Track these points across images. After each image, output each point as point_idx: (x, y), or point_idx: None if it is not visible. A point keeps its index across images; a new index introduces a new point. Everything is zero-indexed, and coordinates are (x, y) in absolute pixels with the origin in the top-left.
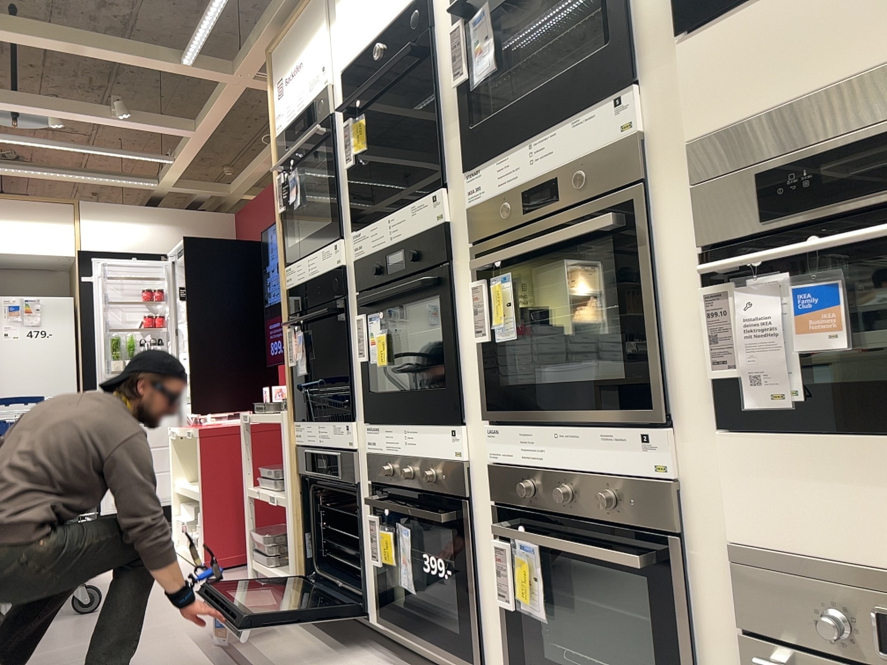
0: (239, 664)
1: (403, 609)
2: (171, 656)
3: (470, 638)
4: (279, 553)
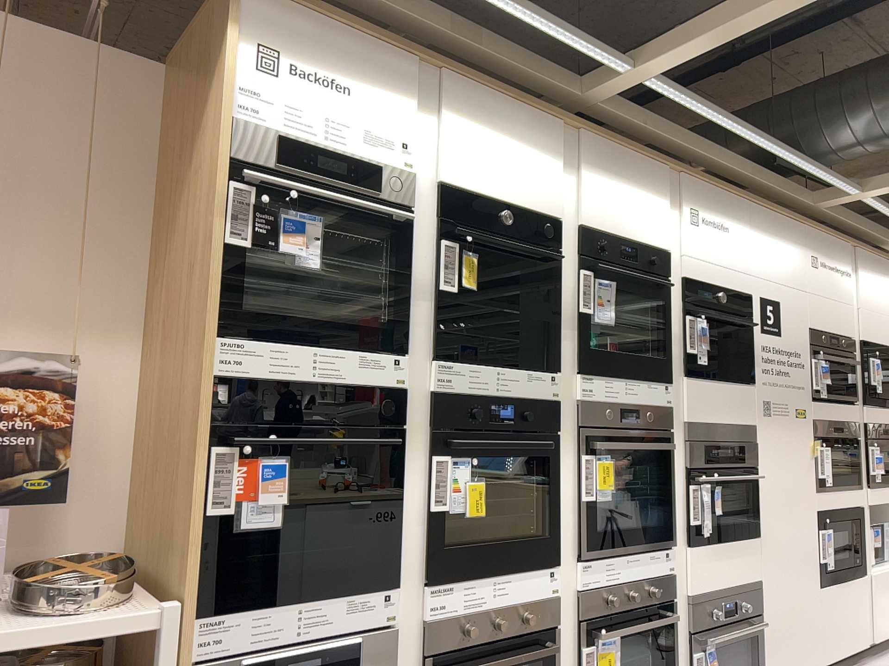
0: None
1: None
2: None
3: None
4: None
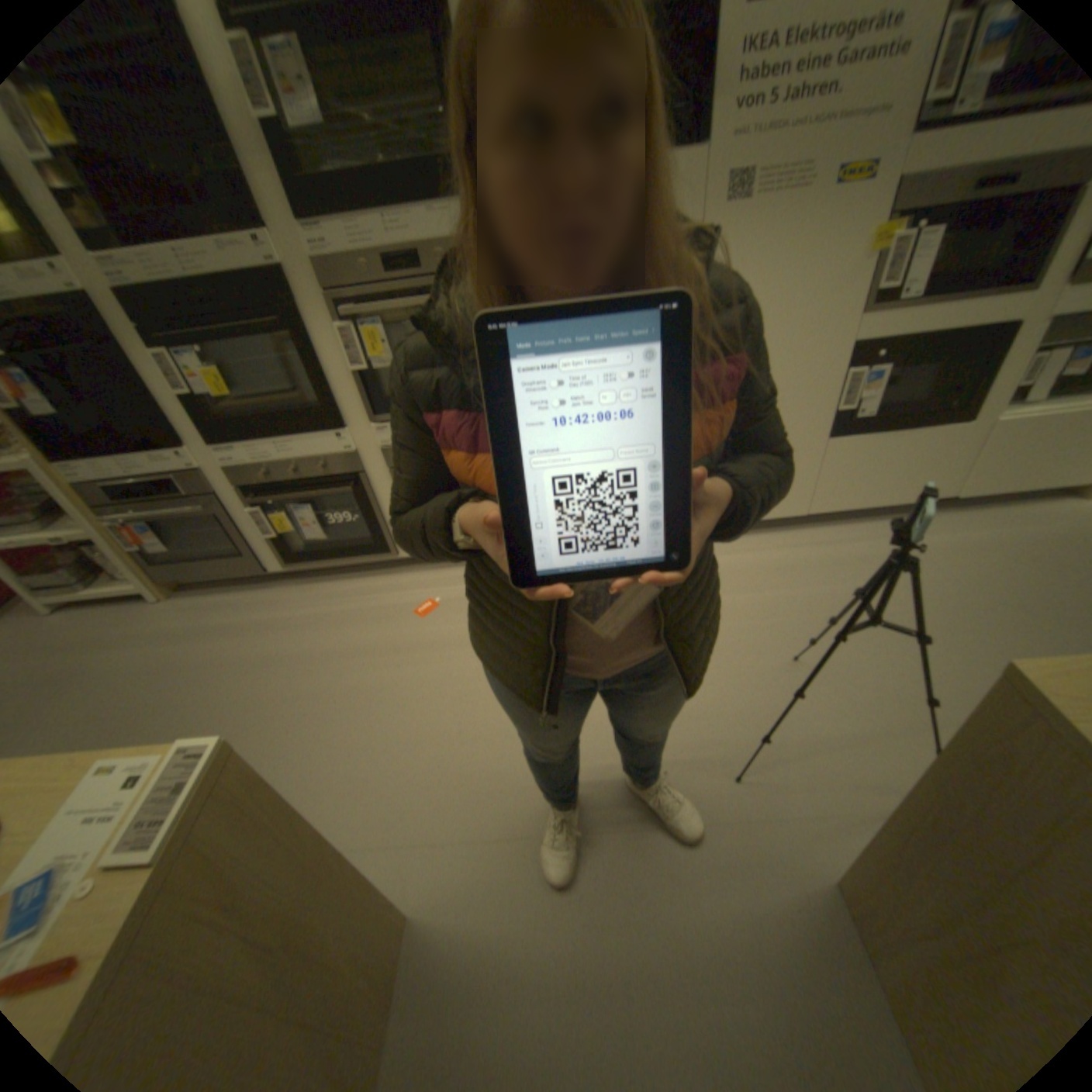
0: (192, 655)
1: (300, 555)
2: (111, 692)
3: (382, 545)
4: (77, 582)
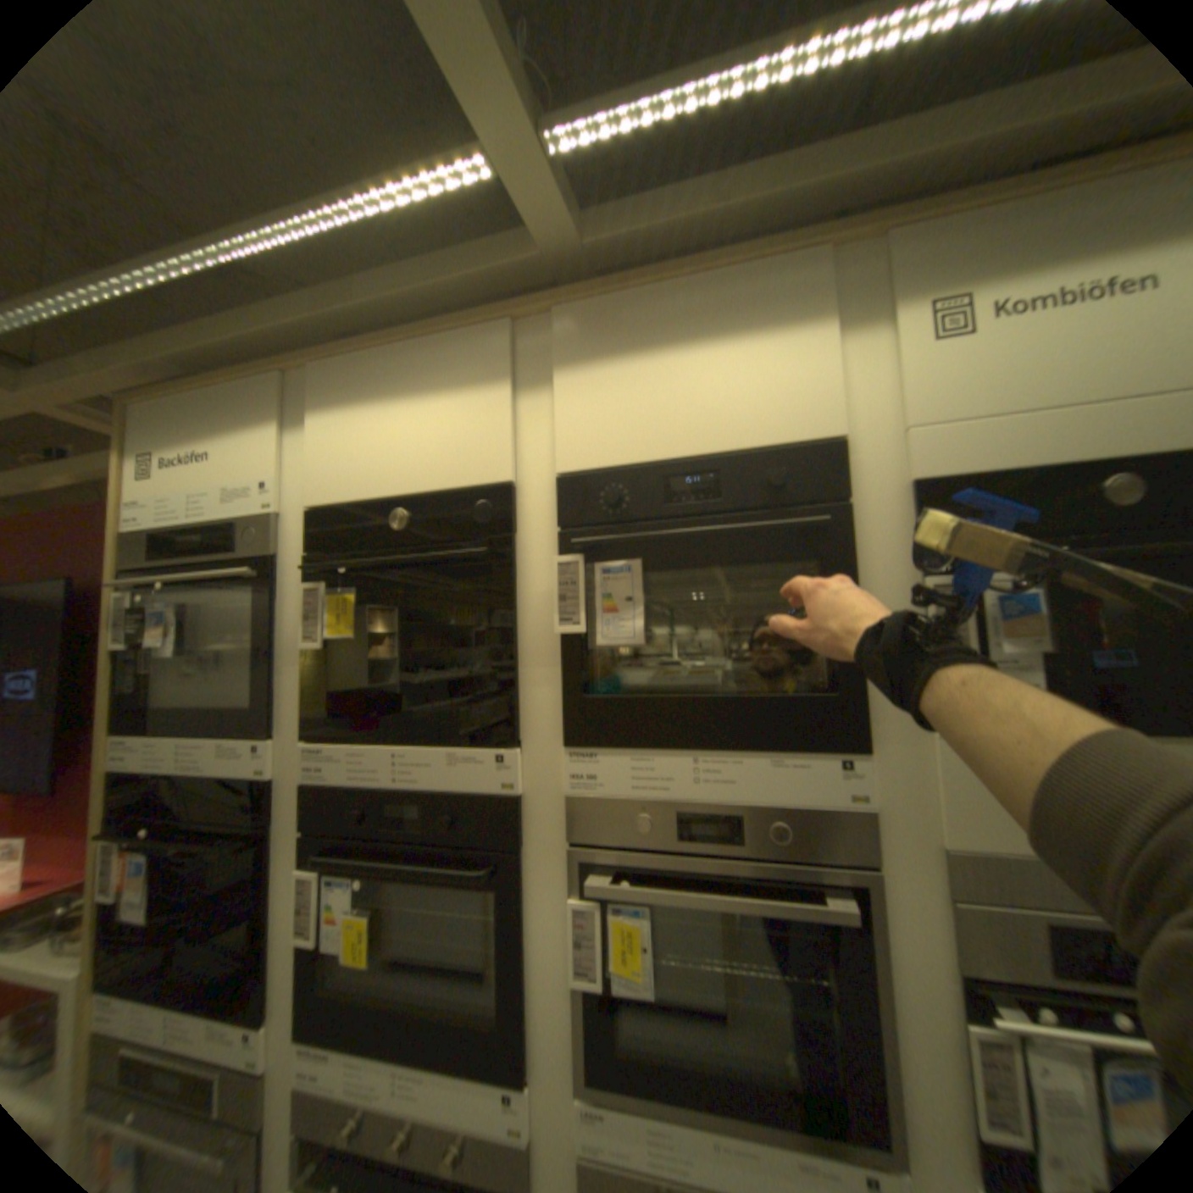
0: None
1: None
2: None
3: None
4: None
